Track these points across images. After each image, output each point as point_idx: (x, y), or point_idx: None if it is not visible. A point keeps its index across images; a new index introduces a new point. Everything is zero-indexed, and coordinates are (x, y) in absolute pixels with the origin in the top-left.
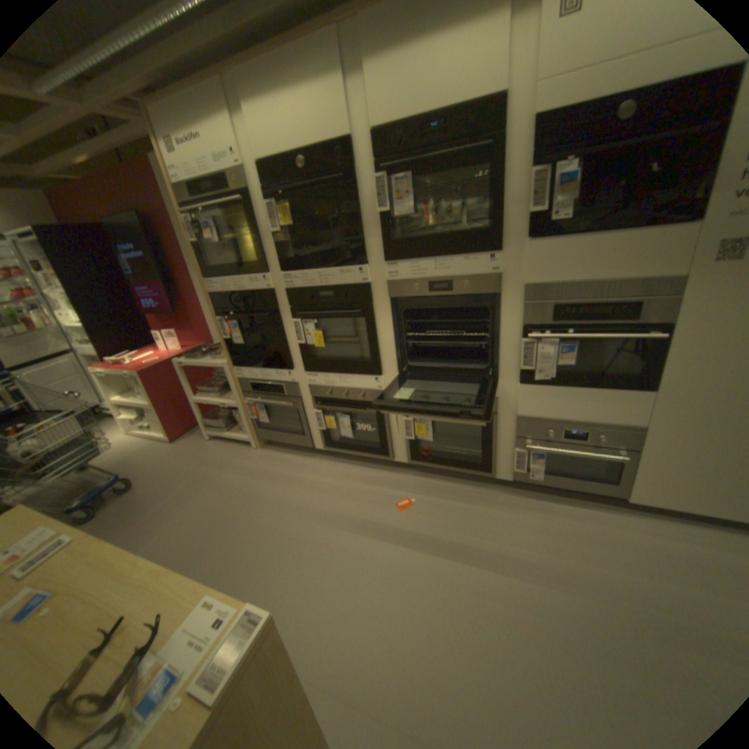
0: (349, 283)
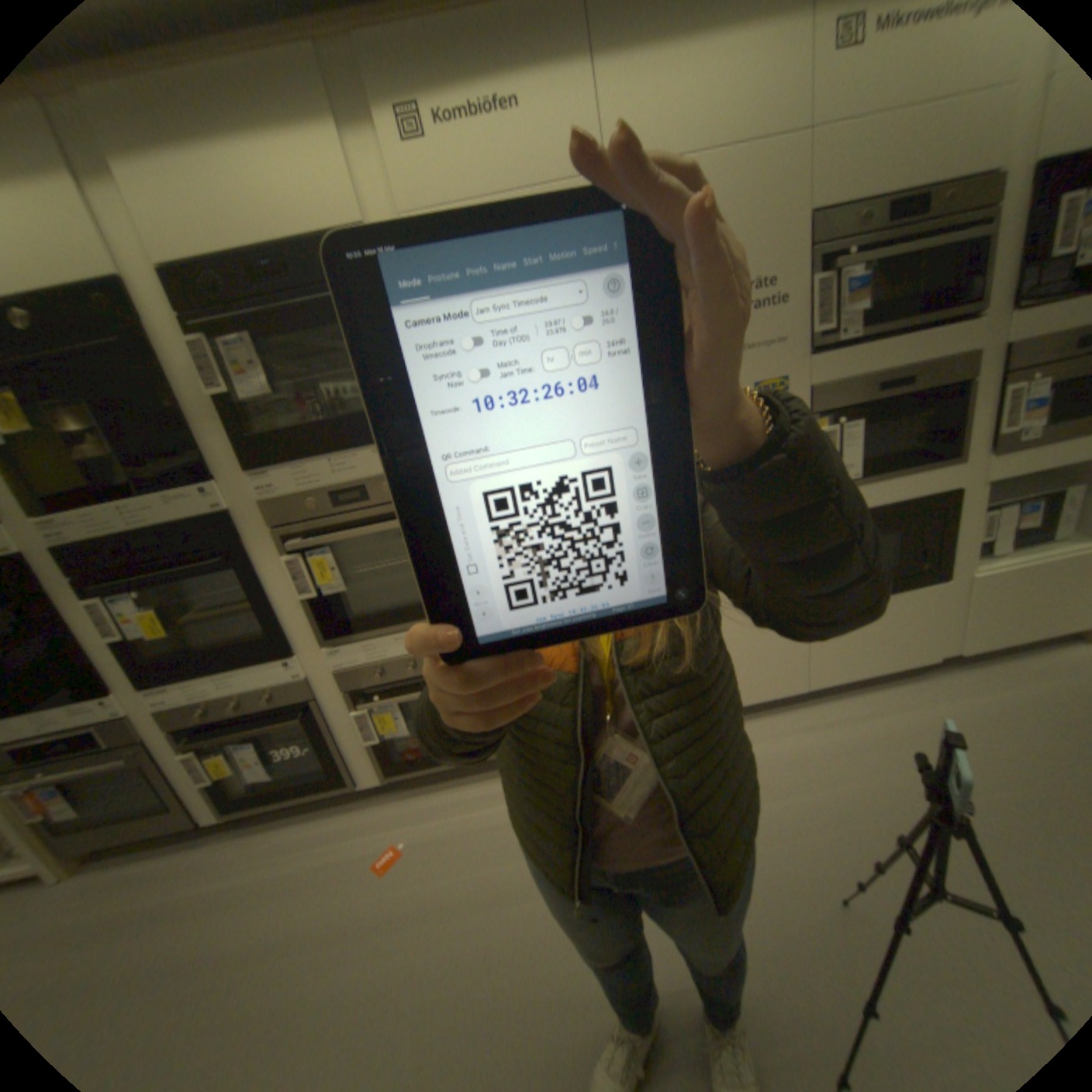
0: (185, 517)
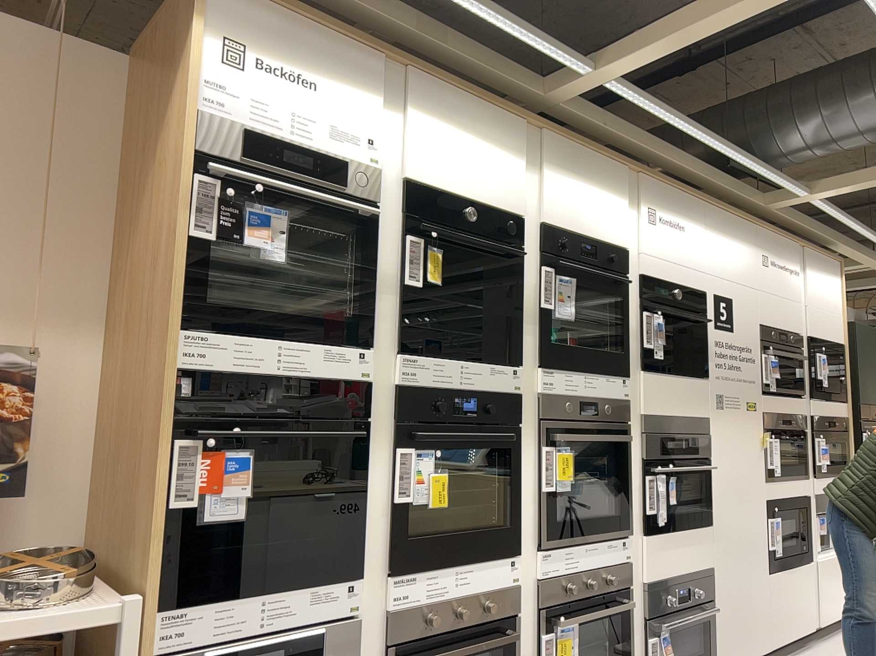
0: (498, 386)
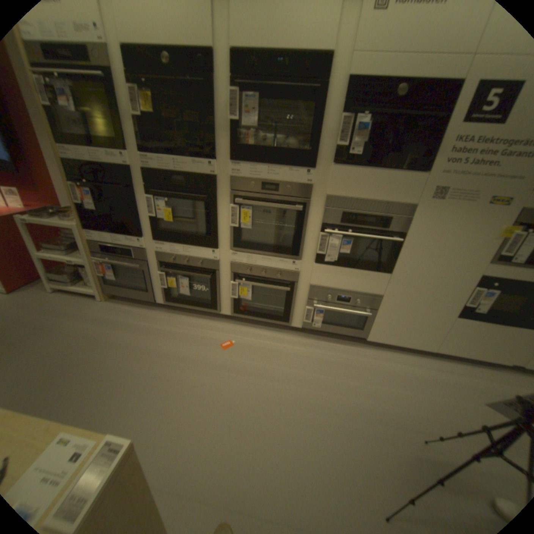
0: (199, 173)
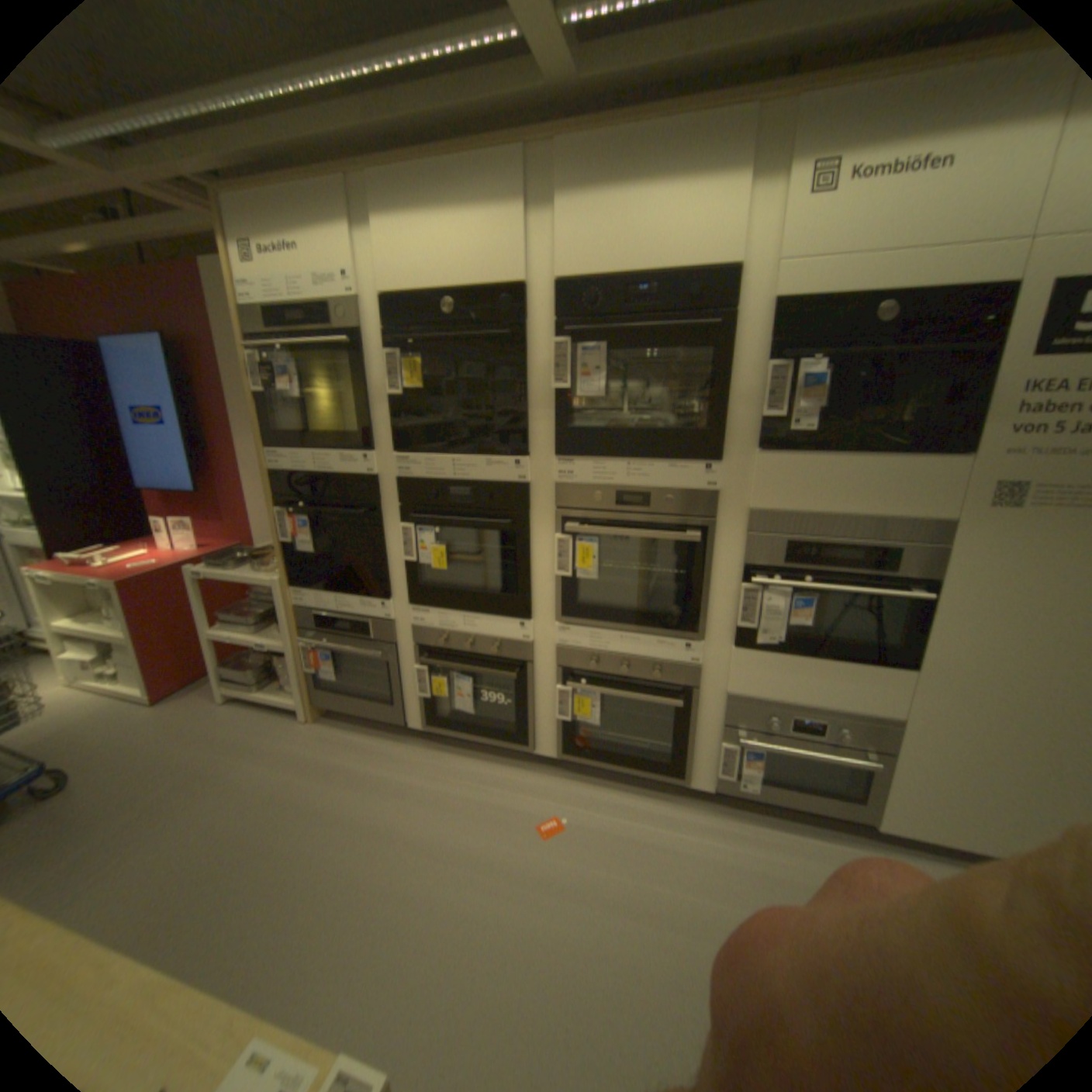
0: (502, 482)
